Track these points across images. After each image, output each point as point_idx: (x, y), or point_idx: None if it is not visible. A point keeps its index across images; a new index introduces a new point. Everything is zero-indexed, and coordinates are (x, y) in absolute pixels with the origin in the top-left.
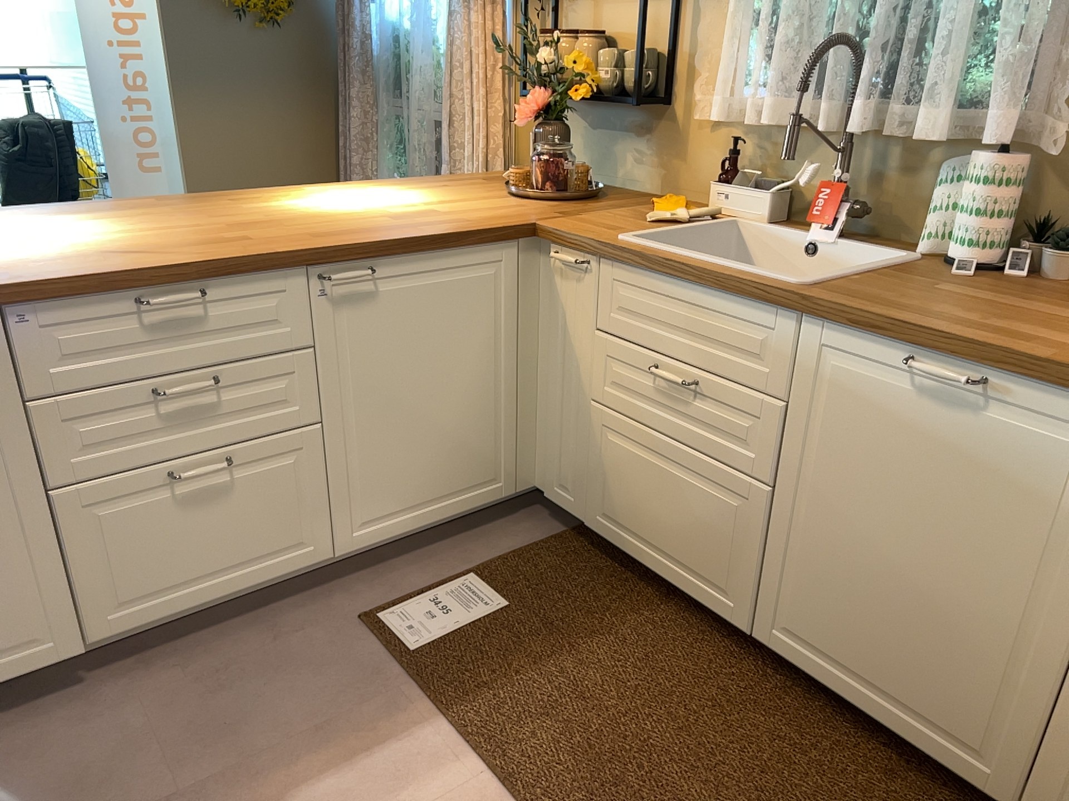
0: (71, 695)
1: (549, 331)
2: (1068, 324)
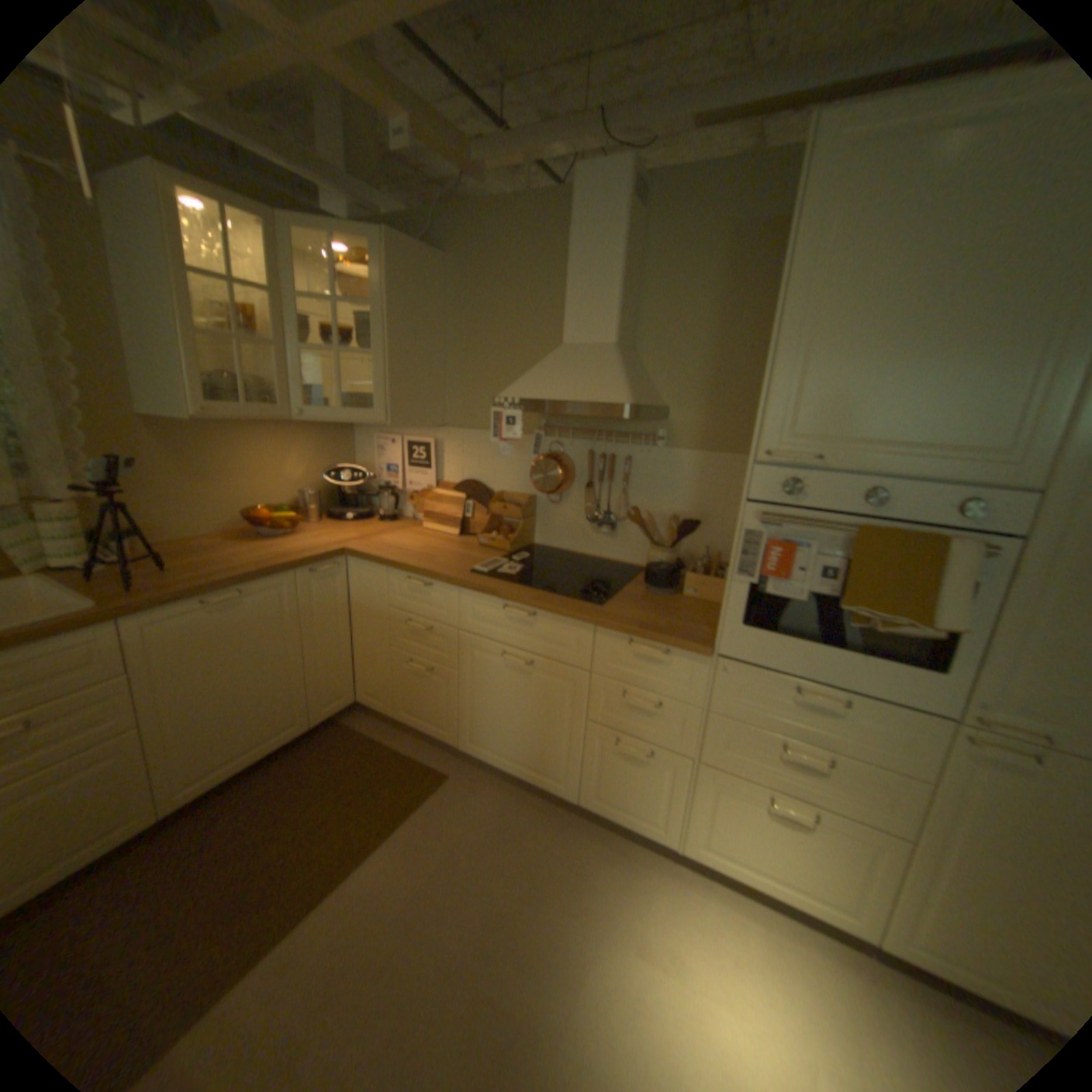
0: None
1: None
2: (209, 561)
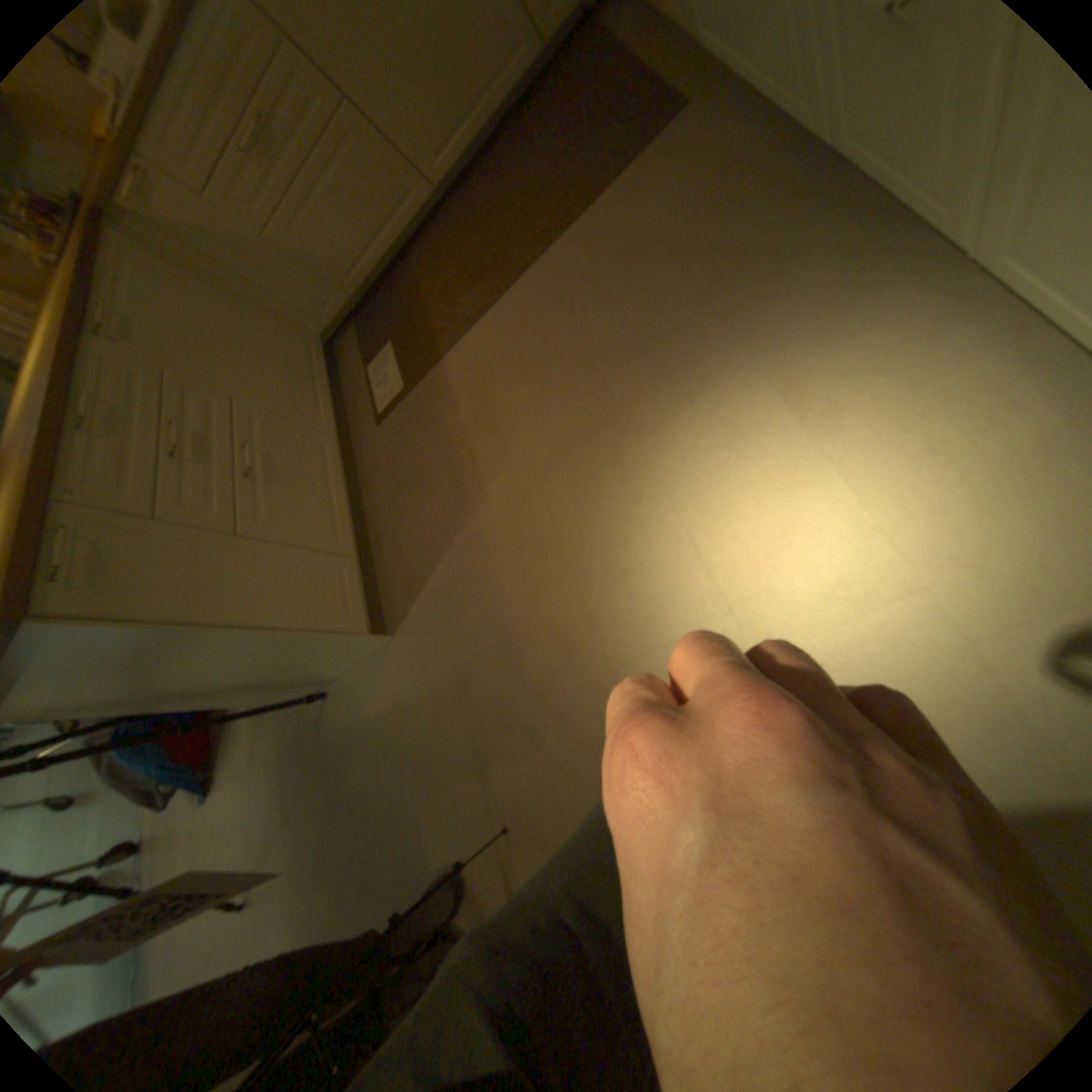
0: (387, 569)
1: (200, 252)
2: None
